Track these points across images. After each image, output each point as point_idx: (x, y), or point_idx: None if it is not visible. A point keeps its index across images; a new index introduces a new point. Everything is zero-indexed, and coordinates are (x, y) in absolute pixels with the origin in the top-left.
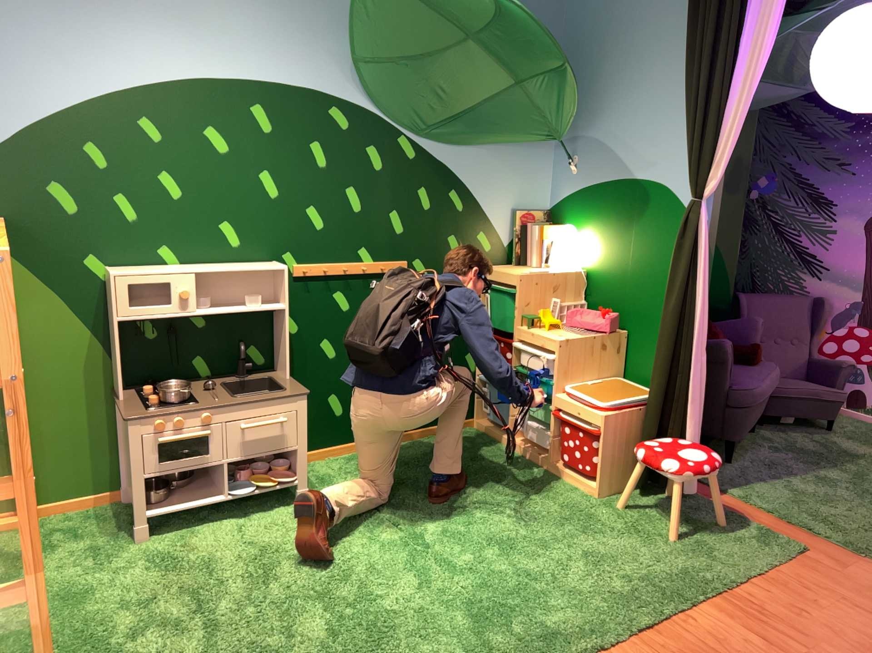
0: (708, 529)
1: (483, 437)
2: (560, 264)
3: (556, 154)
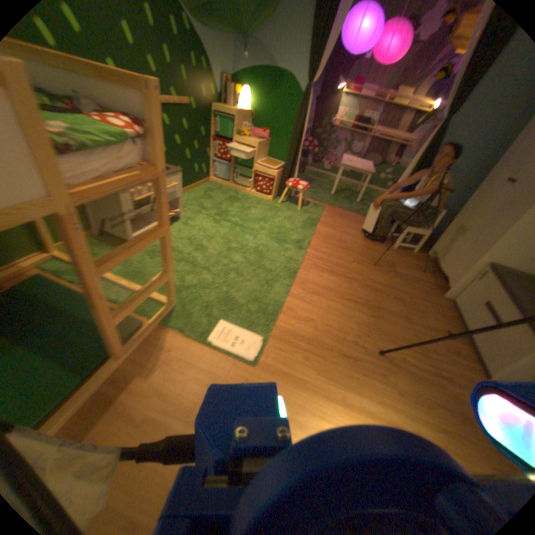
0: (304, 206)
1: (217, 184)
2: (244, 105)
3: (236, 41)
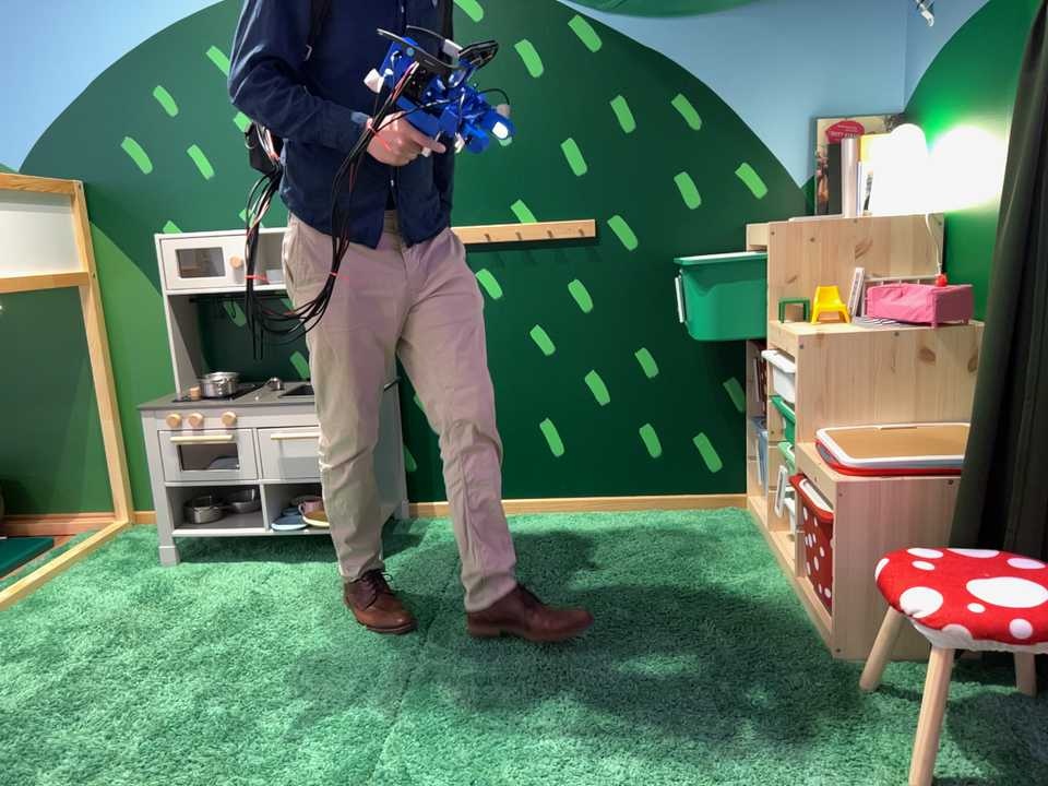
0: None
1: (743, 526)
2: (887, 201)
3: None
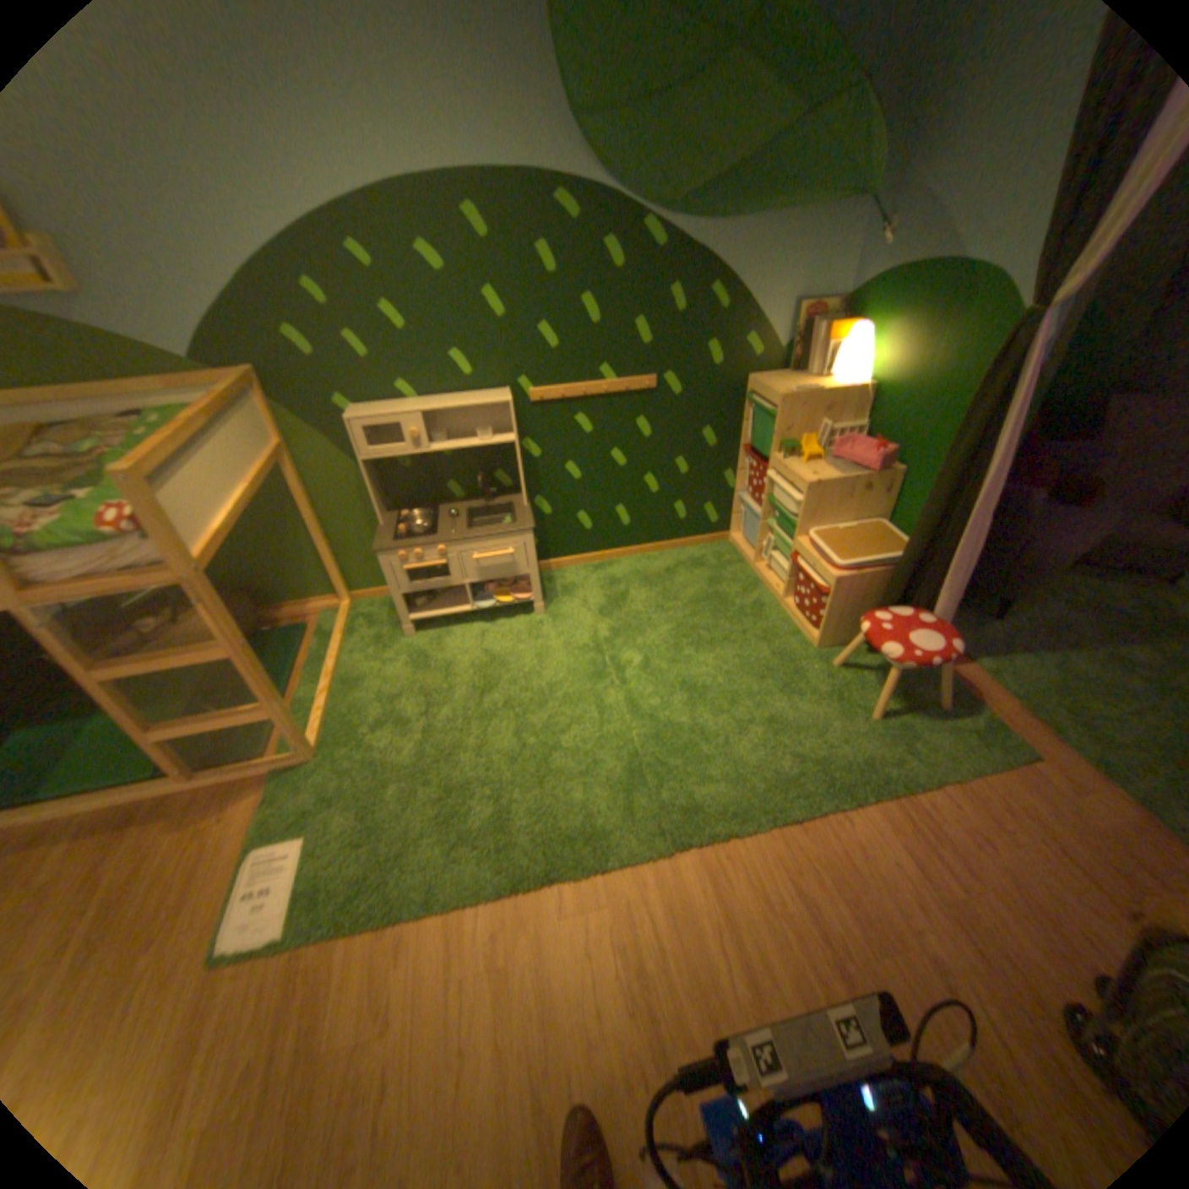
0: (931, 722)
1: (733, 557)
2: (846, 376)
3: (876, 210)
